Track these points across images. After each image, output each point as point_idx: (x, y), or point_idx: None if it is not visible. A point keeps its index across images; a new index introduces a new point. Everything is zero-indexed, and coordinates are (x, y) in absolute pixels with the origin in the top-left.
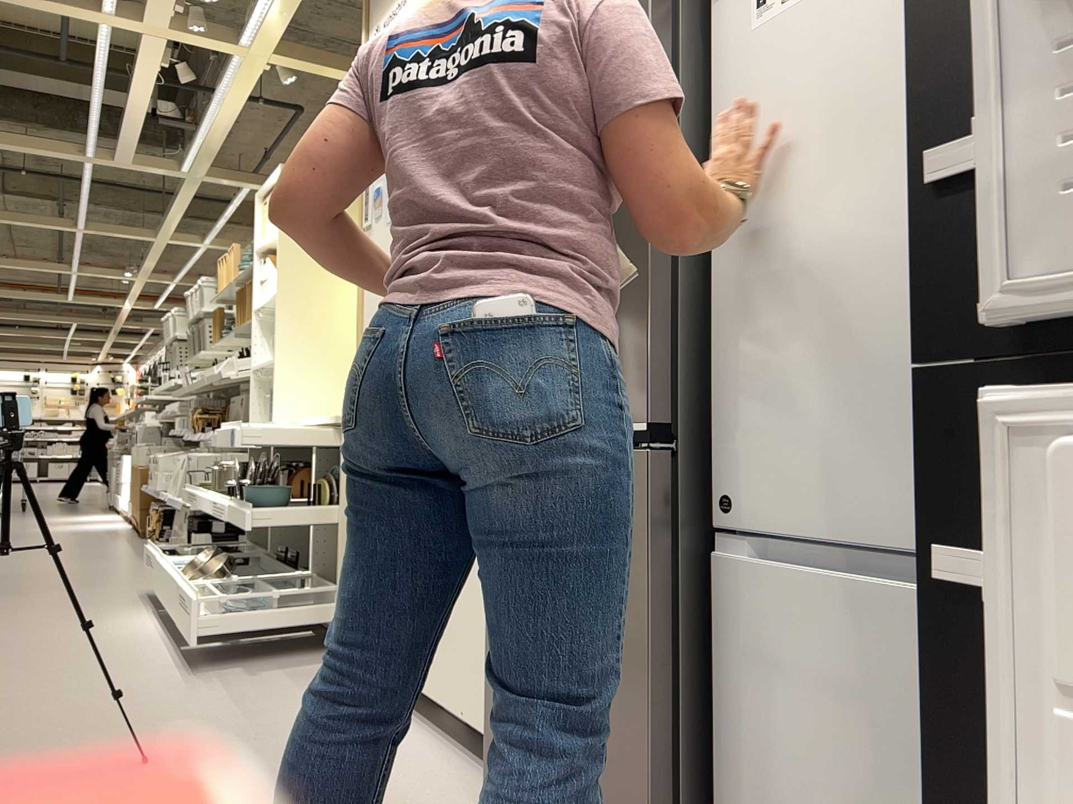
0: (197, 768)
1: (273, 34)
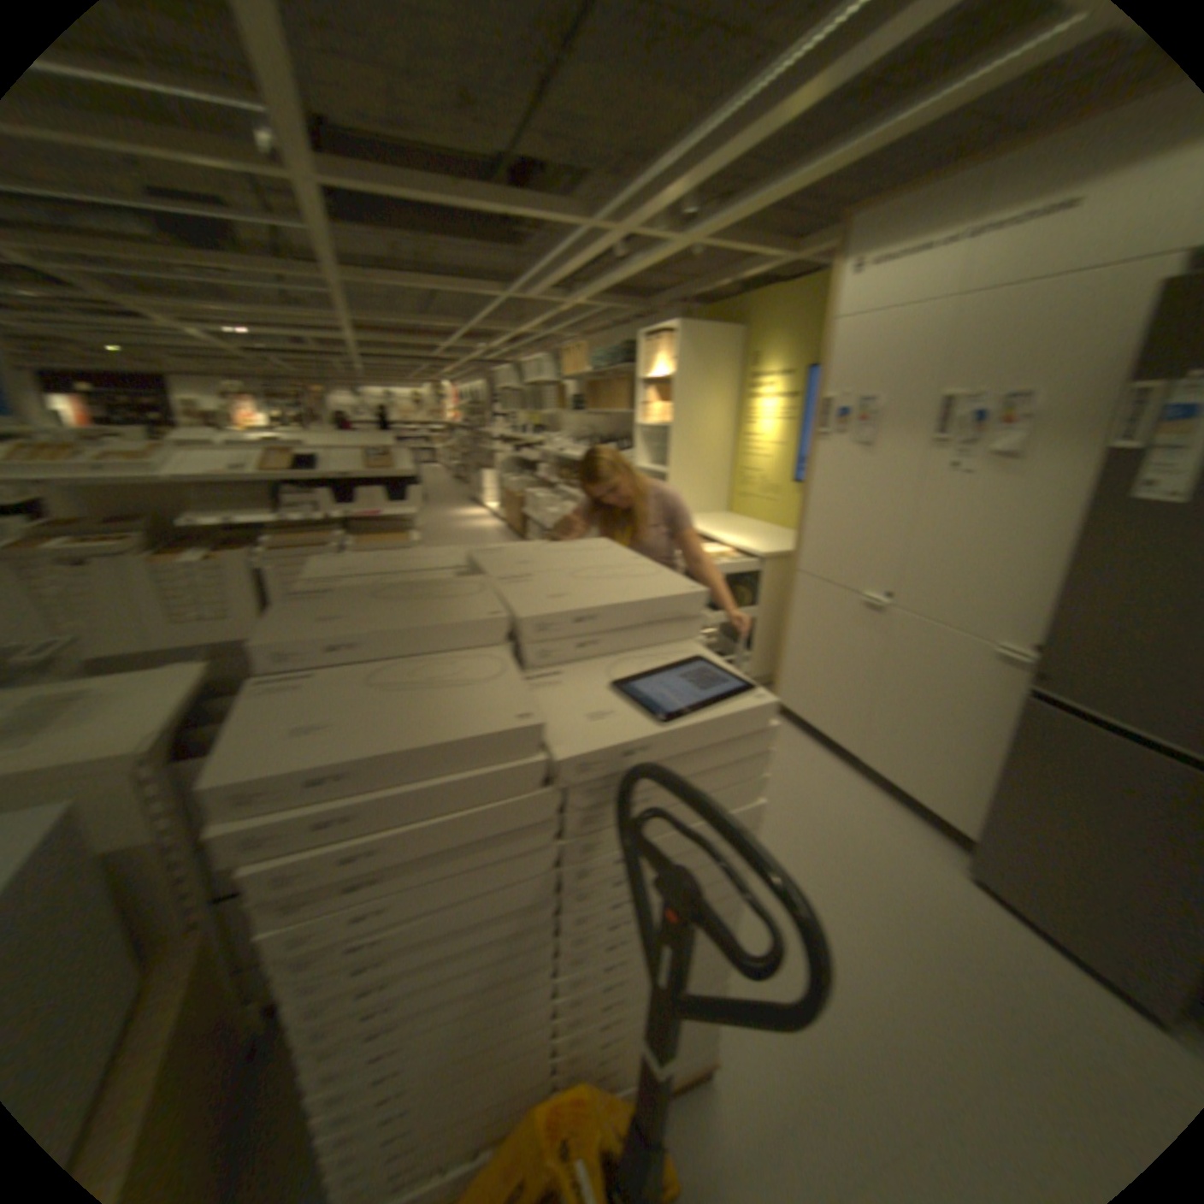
0: None
1: (714, 228)
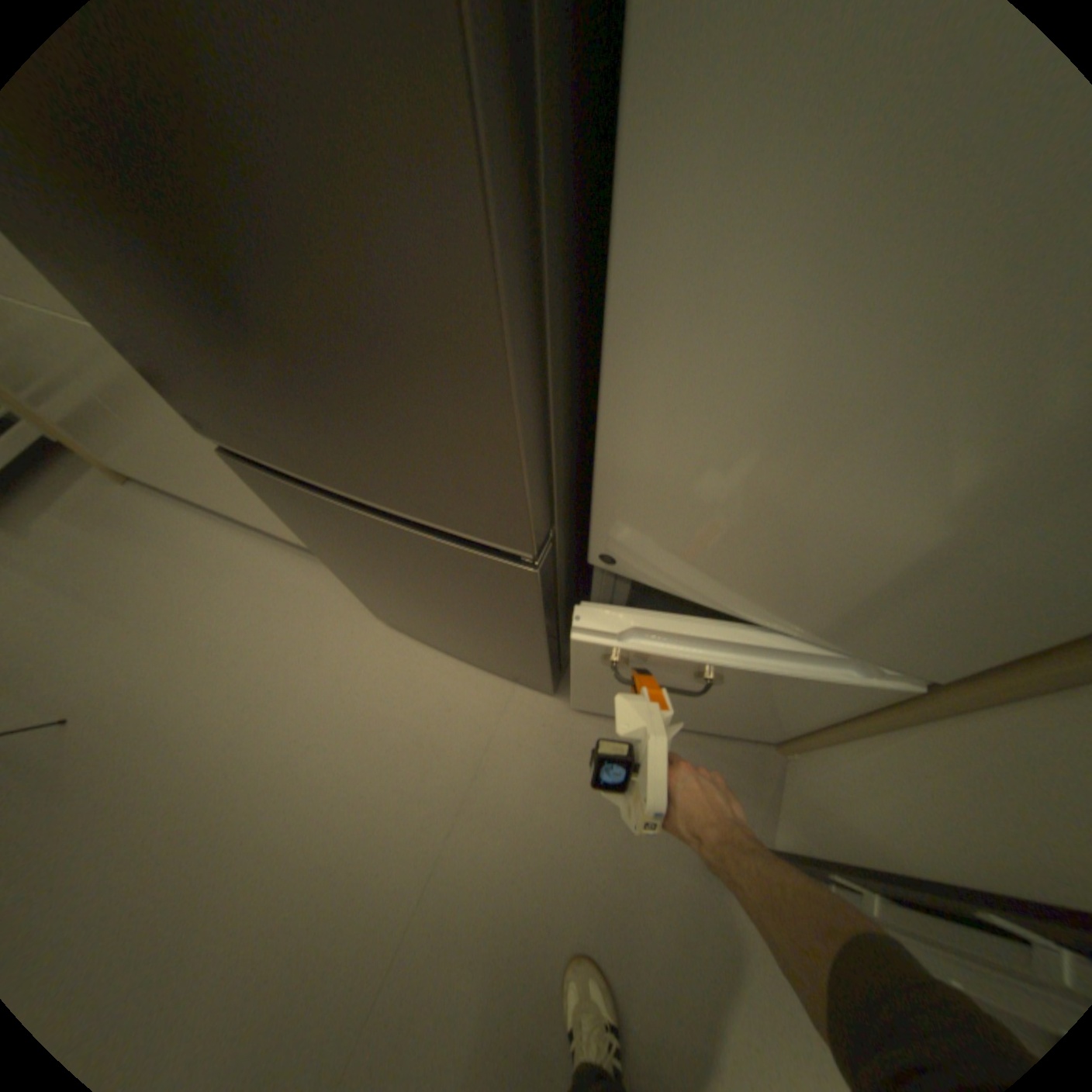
0: (113, 693)
1: None
